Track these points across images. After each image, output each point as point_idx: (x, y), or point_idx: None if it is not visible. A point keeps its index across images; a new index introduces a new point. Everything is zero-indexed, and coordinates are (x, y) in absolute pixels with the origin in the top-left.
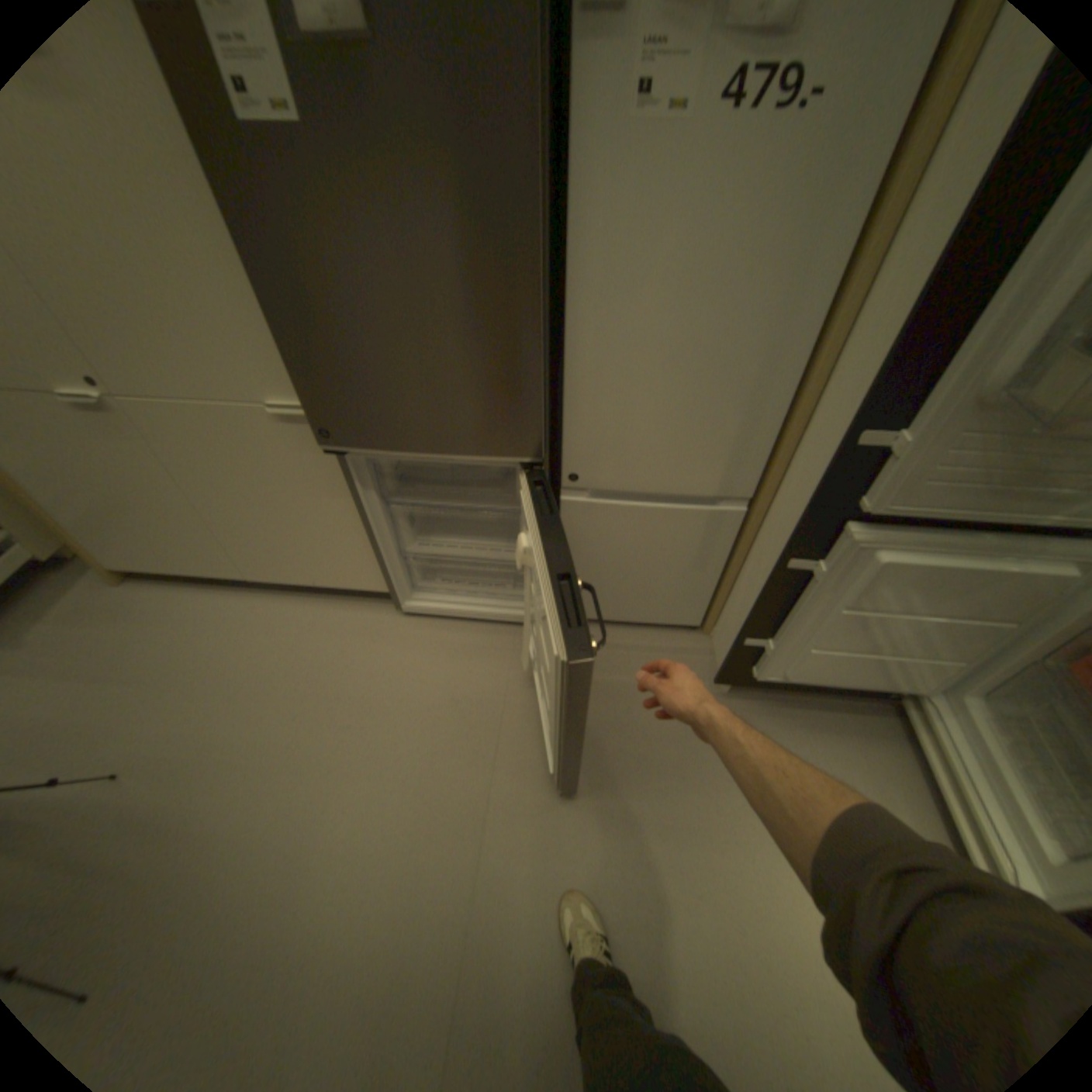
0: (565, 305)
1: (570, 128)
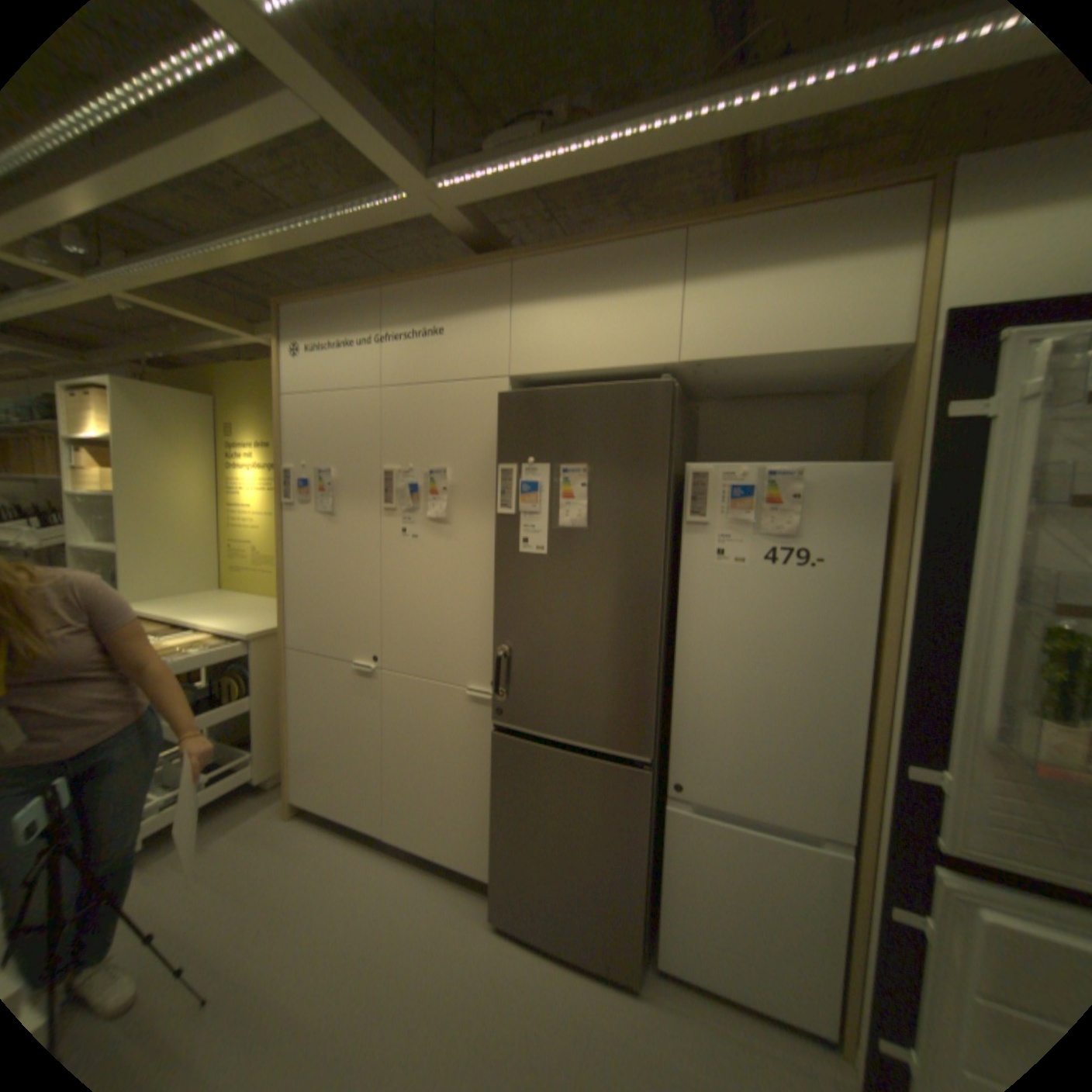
0: (677, 653)
1: (682, 564)
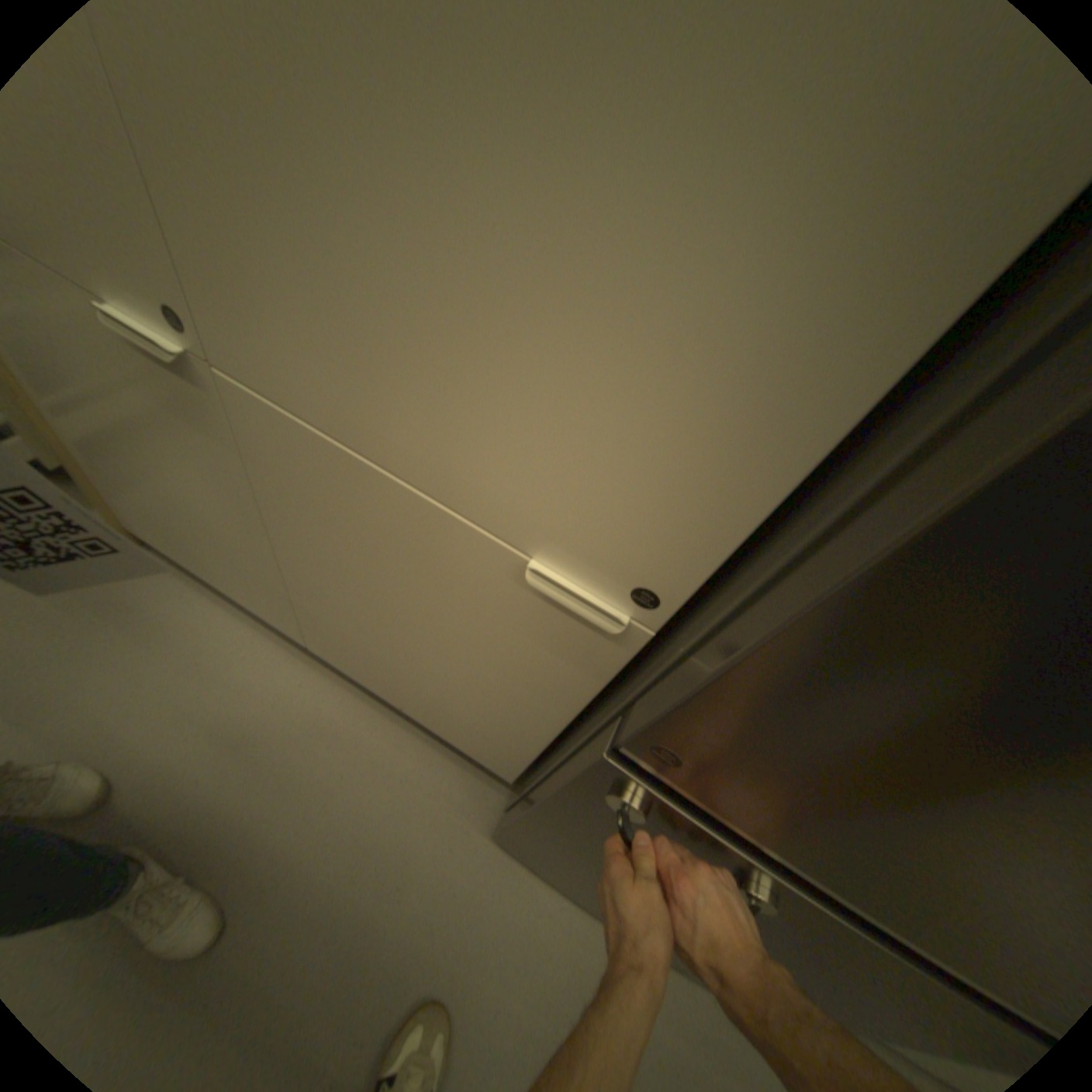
0: None
1: None
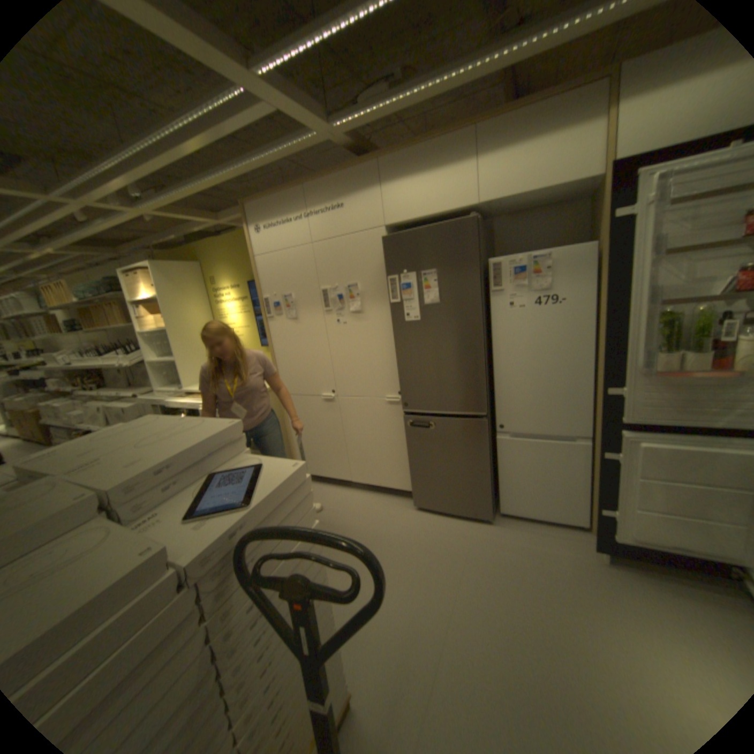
0: (494, 361)
1: (491, 314)
